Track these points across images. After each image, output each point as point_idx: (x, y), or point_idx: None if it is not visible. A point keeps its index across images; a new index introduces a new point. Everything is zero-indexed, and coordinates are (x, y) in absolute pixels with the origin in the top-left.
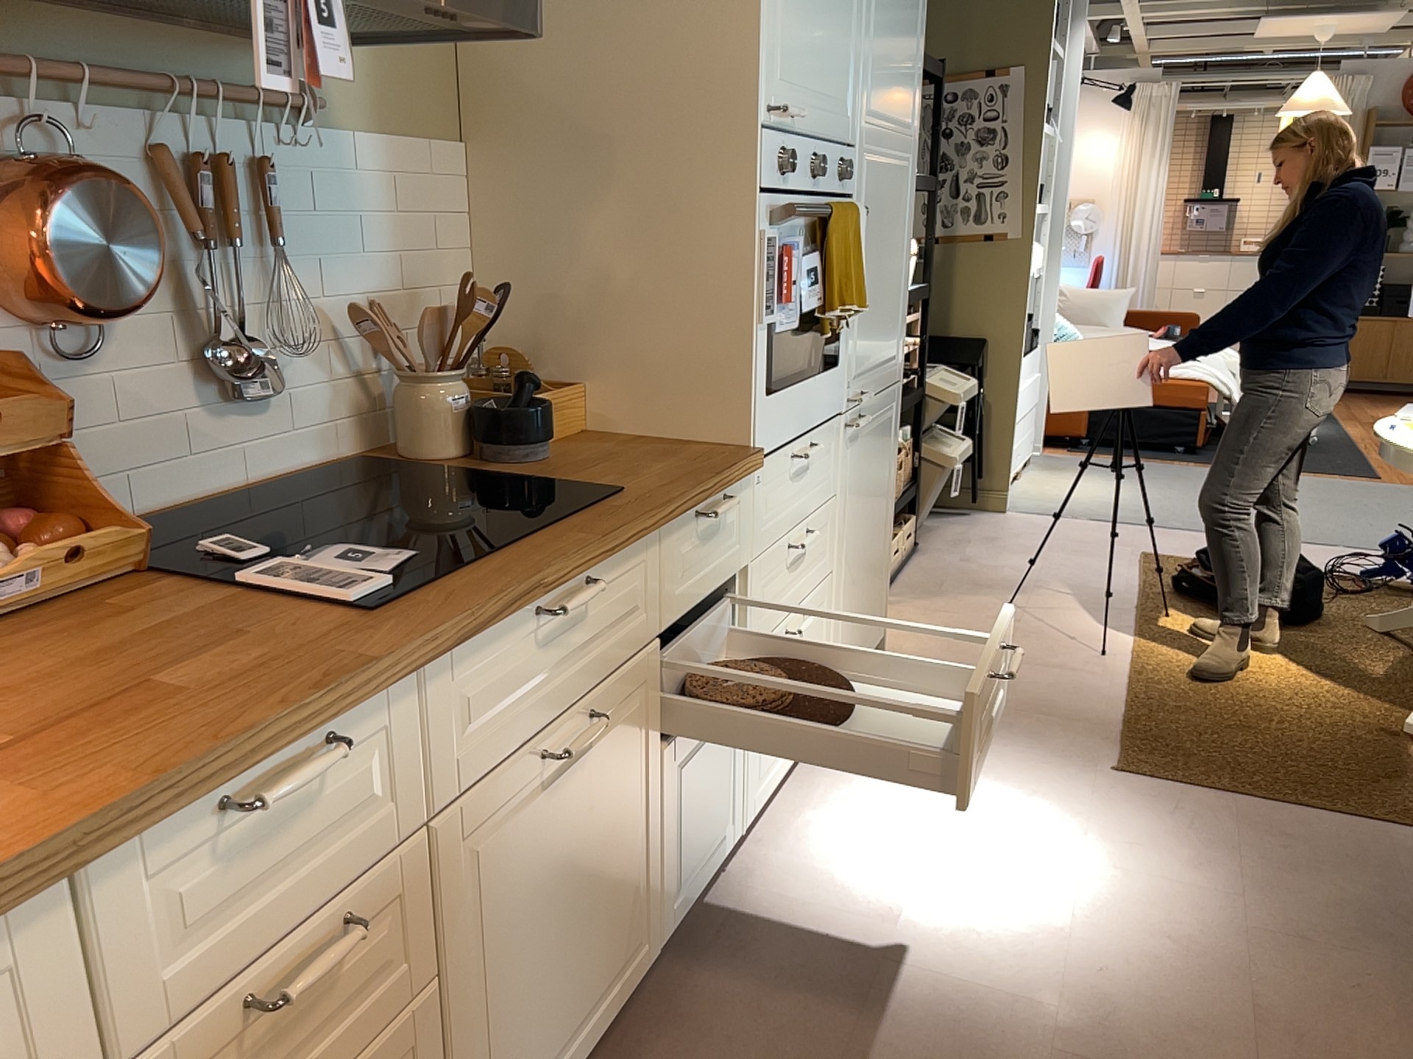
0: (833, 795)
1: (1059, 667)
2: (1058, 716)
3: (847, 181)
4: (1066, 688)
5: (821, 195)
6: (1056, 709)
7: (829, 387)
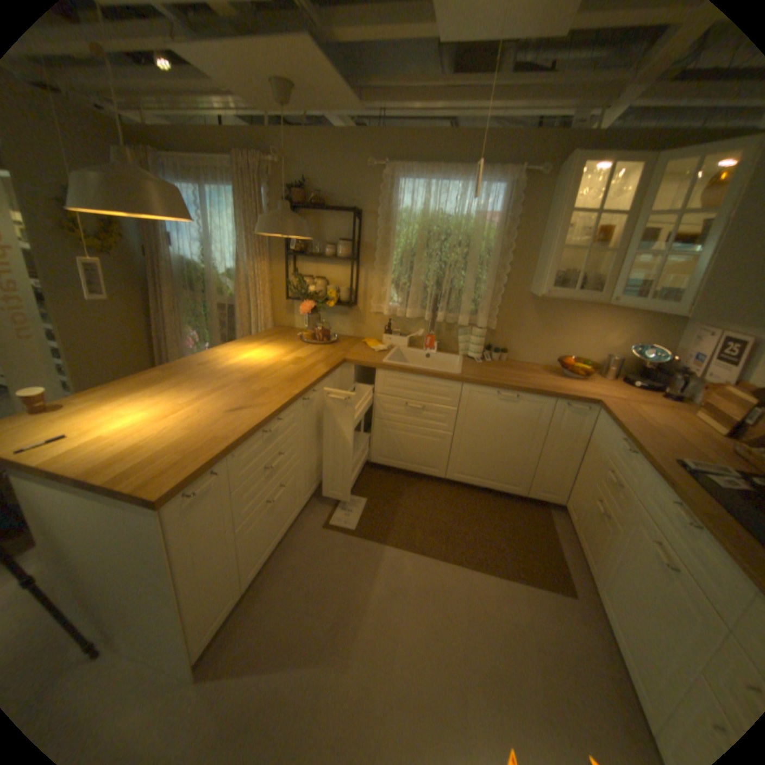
0: None
1: None
2: None
3: None
4: None
5: None
6: None
7: None
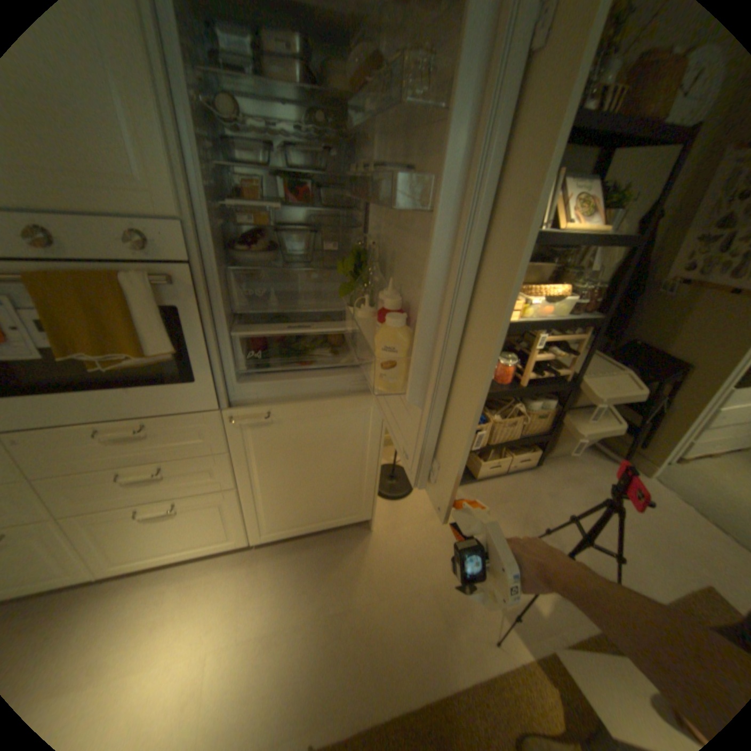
0: (199, 588)
1: (449, 627)
2: (372, 664)
3: (148, 246)
4: (421, 648)
5: (79, 258)
6: (383, 657)
7: (169, 395)
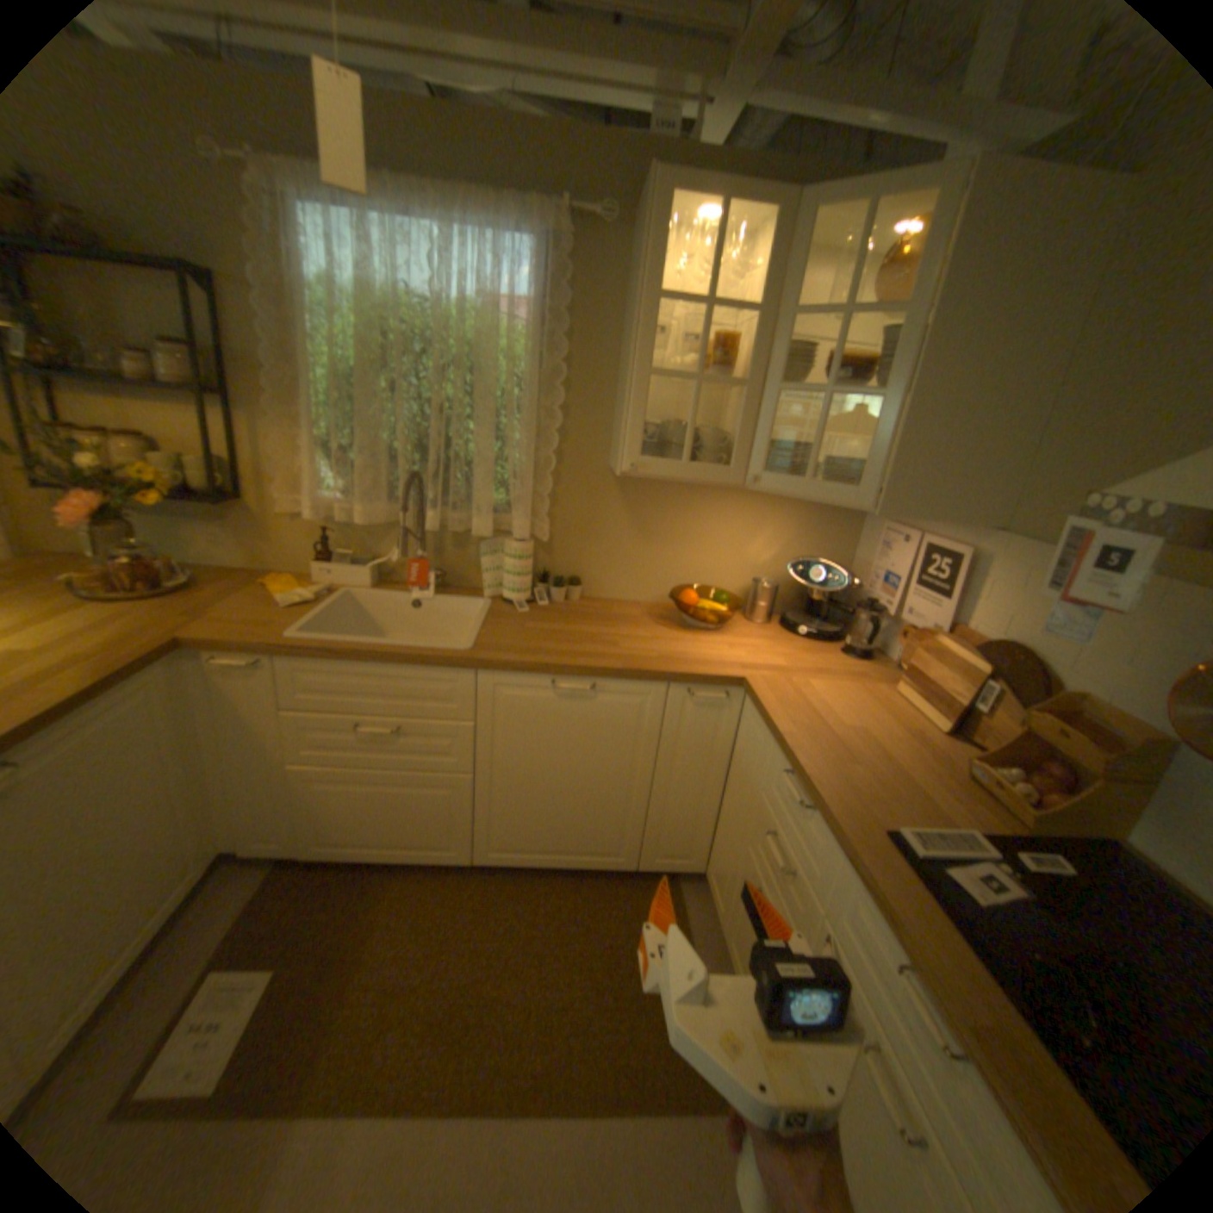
0: None
1: None
2: None
3: None
4: None
5: None
6: None
7: None
